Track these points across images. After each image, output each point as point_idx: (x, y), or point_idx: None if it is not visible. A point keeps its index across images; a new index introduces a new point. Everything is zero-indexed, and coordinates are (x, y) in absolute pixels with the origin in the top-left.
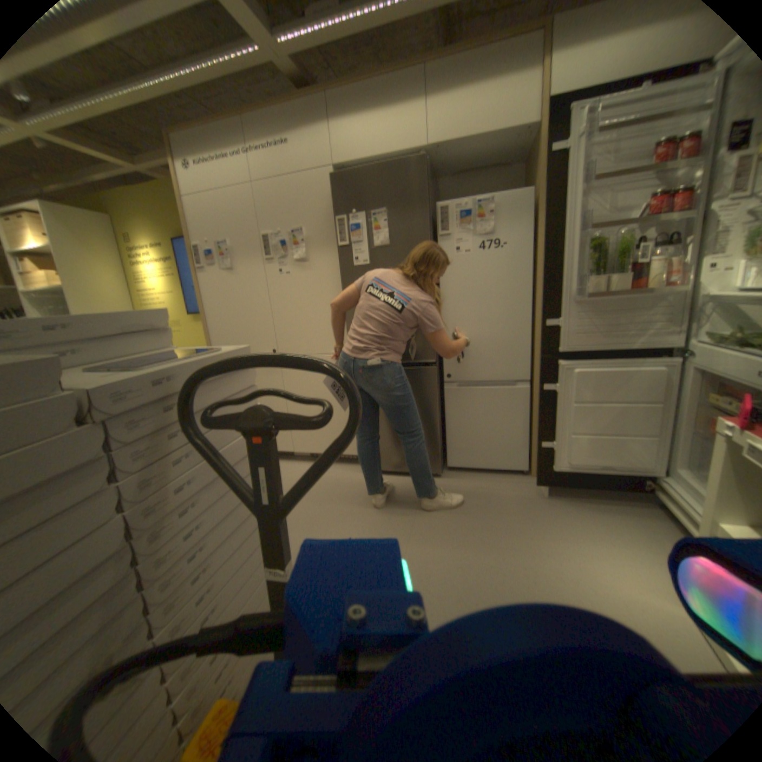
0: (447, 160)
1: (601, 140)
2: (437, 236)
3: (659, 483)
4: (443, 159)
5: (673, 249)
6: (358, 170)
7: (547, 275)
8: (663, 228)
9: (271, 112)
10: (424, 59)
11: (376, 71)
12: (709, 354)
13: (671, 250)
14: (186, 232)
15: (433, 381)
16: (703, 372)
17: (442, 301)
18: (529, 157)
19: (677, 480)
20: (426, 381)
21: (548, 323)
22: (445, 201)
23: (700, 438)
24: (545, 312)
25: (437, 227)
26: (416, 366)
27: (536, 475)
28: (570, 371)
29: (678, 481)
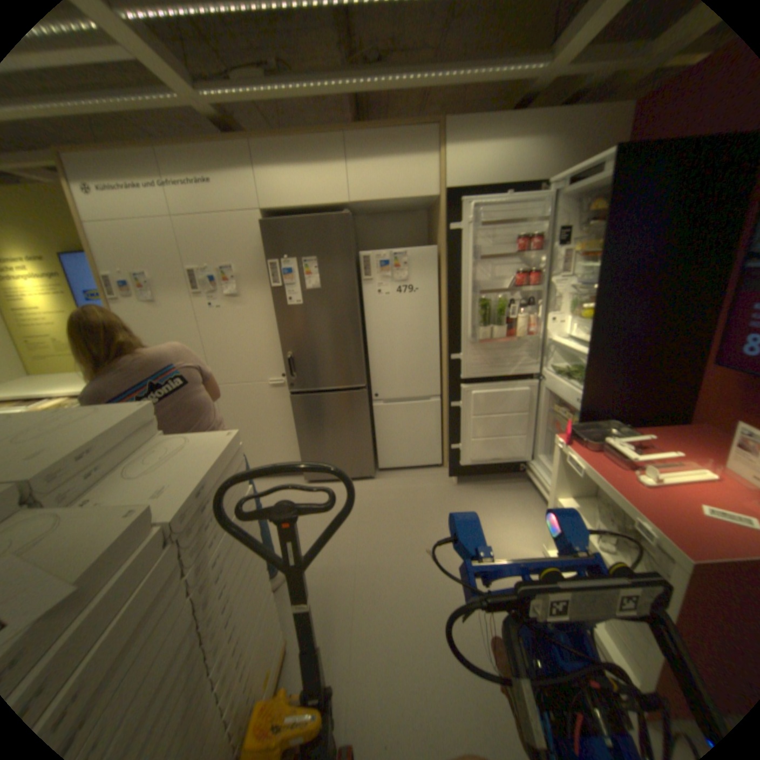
0: (364, 210)
1: (483, 228)
2: (361, 280)
3: (528, 466)
4: (361, 209)
5: (530, 308)
6: (287, 222)
7: (450, 319)
8: (524, 294)
9: (190, 151)
10: (343, 130)
11: (300, 133)
12: (553, 381)
13: (529, 310)
14: (92, 262)
15: (364, 403)
16: (550, 391)
17: (368, 335)
18: (430, 212)
19: (538, 464)
20: (359, 404)
21: (452, 358)
22: (367, 253)
23: (550, 434)
24: (449, 346)
25: (360, 272)
26: (349, 391)
27: (448, 470)
28: (469, 394)
29: (538, 464)
